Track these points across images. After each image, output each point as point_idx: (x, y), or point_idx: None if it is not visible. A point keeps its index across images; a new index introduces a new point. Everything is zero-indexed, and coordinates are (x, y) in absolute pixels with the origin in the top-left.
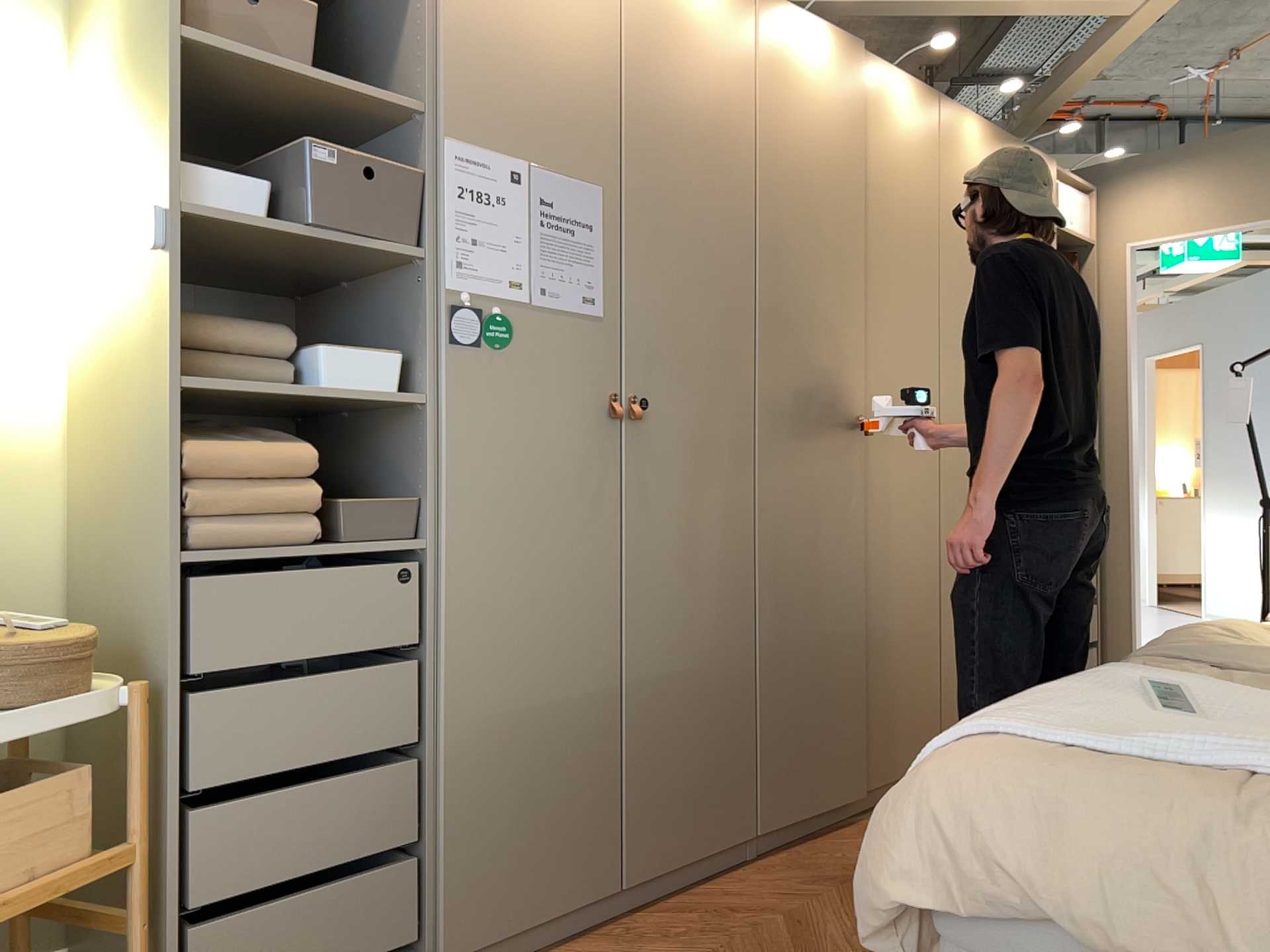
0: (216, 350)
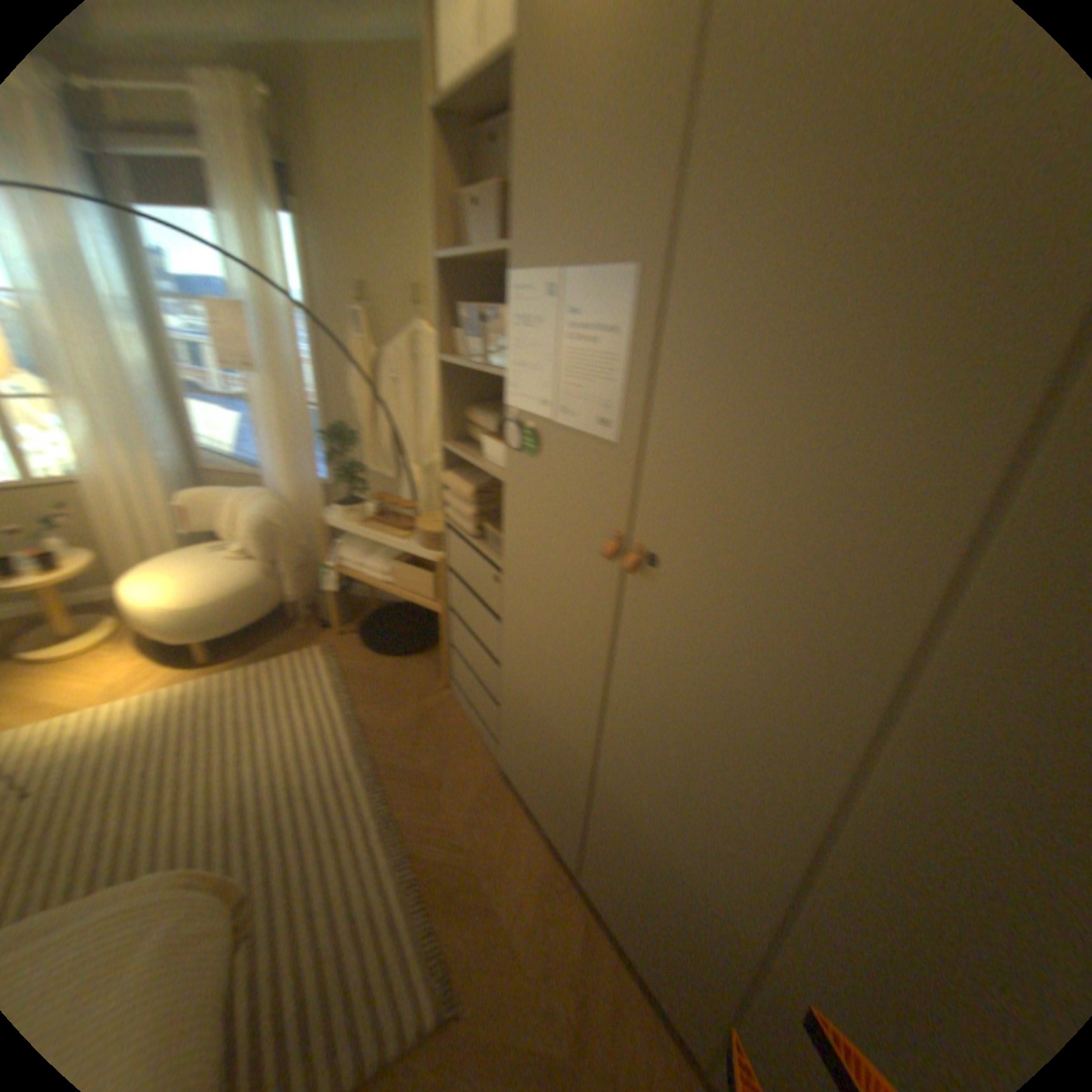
0: (479, 428)
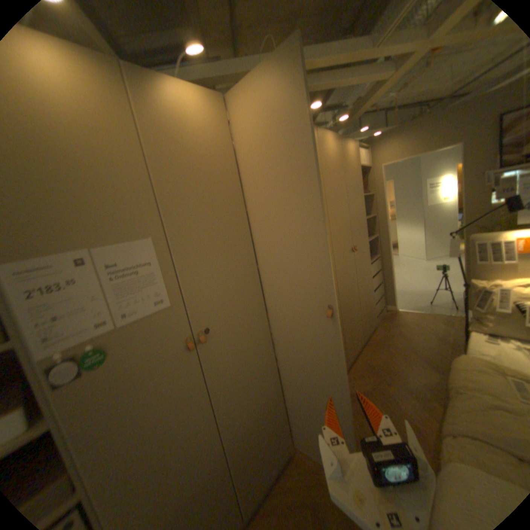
0: None
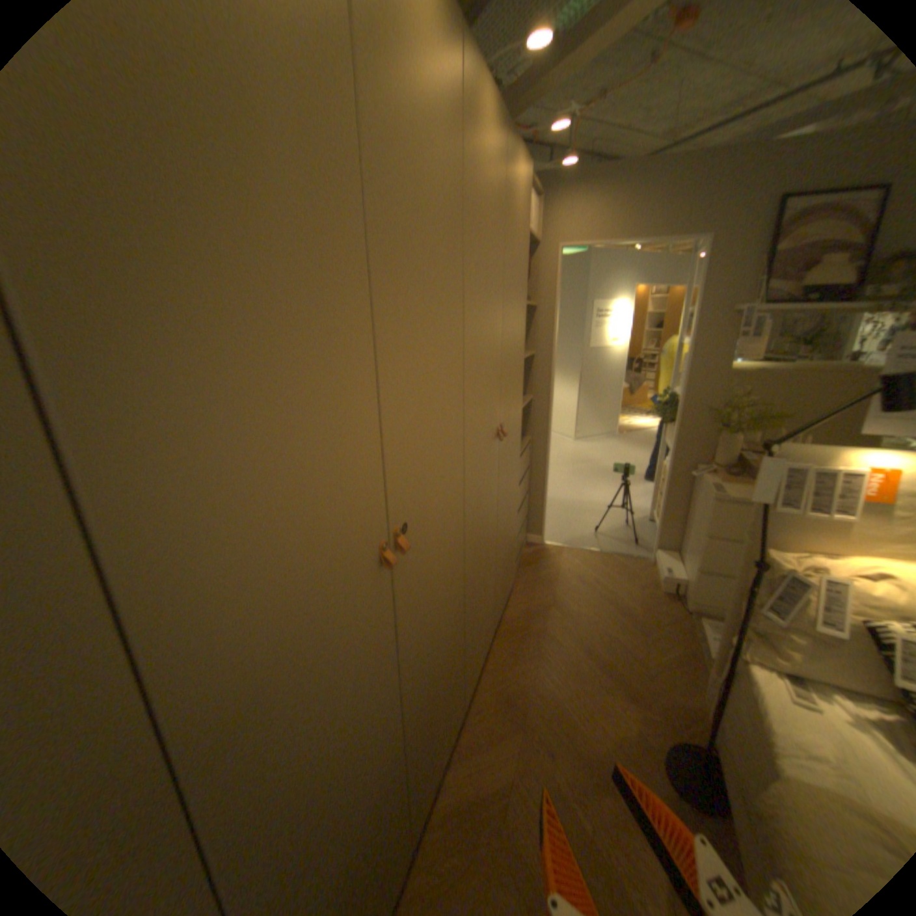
0: None
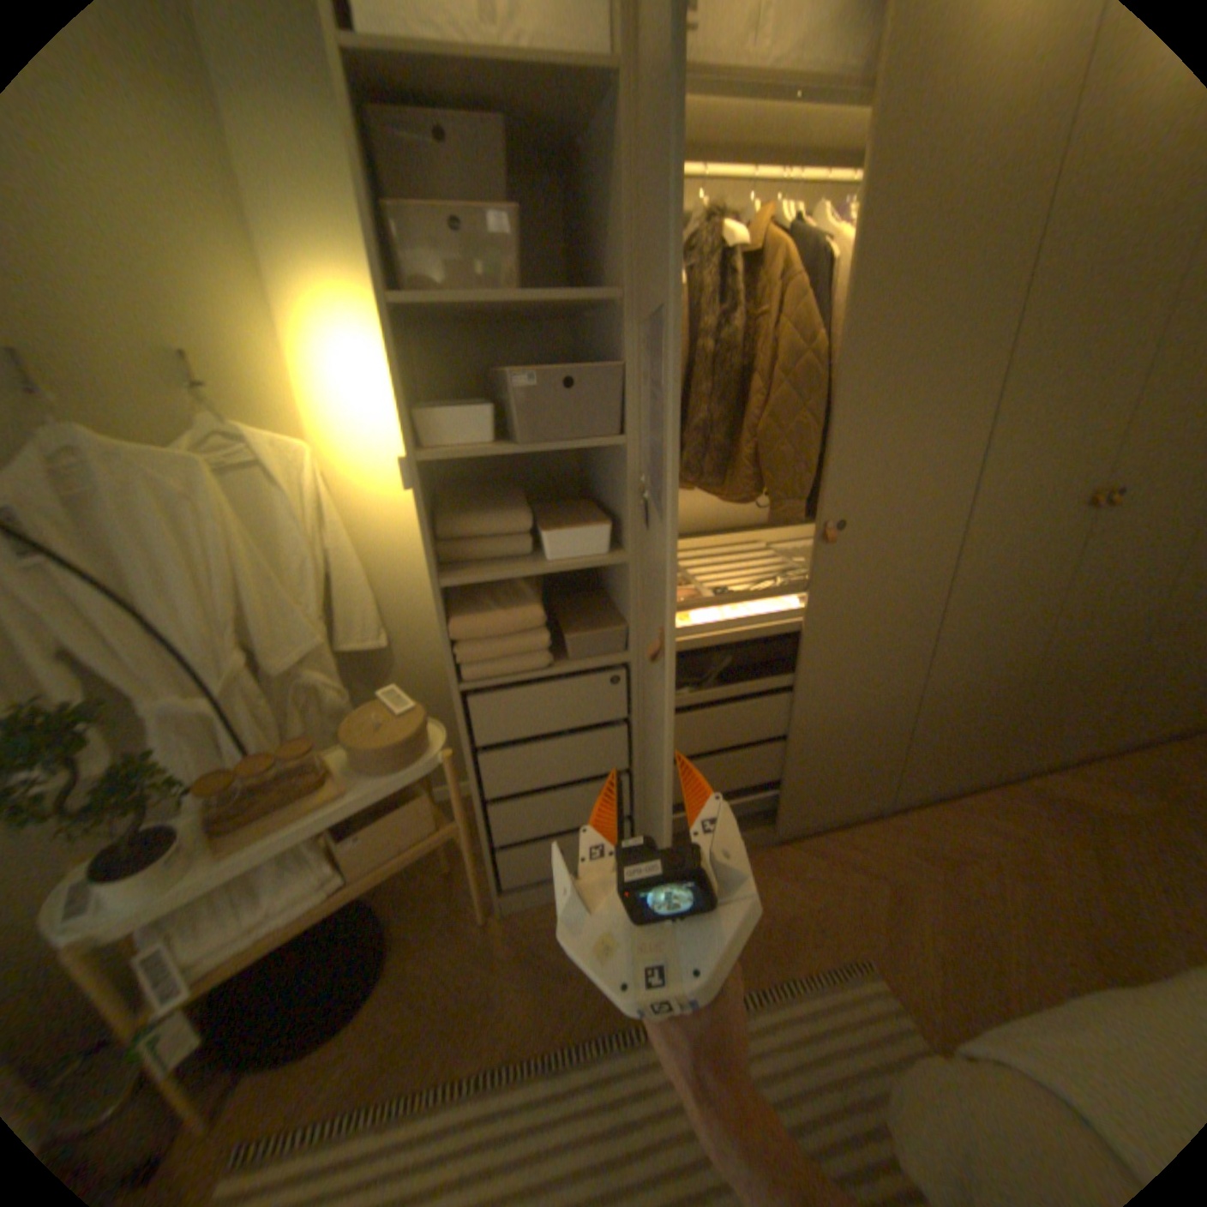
0: (477, 536)
